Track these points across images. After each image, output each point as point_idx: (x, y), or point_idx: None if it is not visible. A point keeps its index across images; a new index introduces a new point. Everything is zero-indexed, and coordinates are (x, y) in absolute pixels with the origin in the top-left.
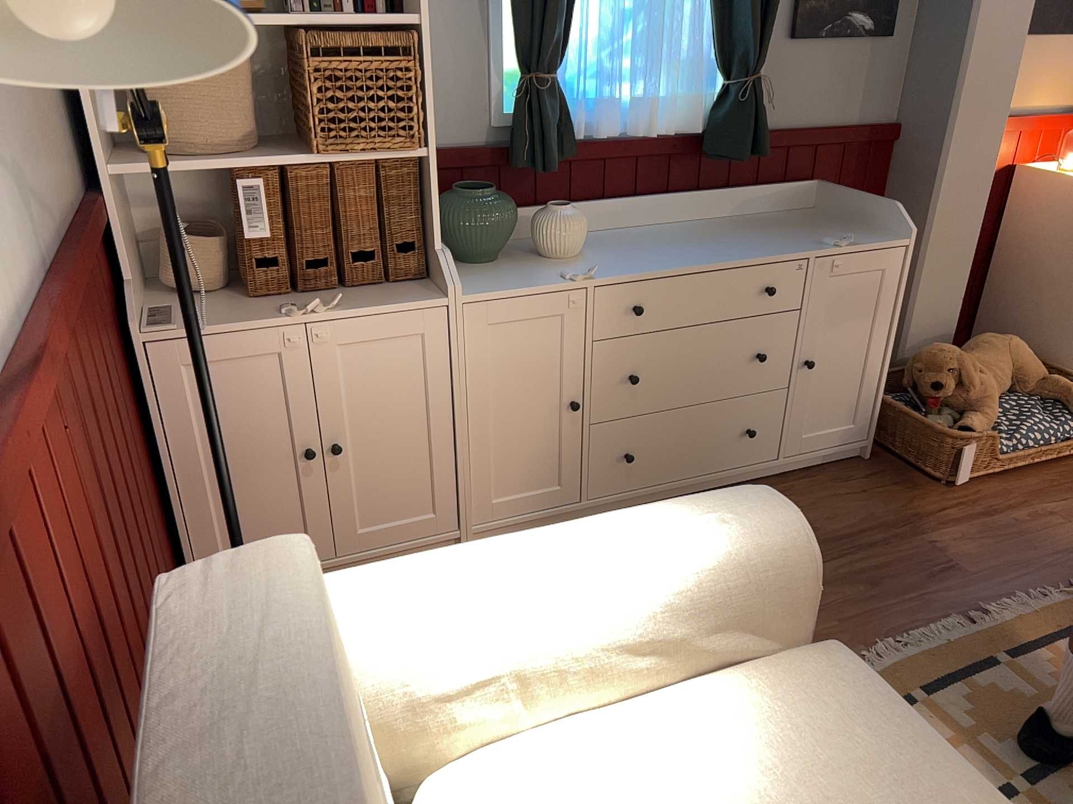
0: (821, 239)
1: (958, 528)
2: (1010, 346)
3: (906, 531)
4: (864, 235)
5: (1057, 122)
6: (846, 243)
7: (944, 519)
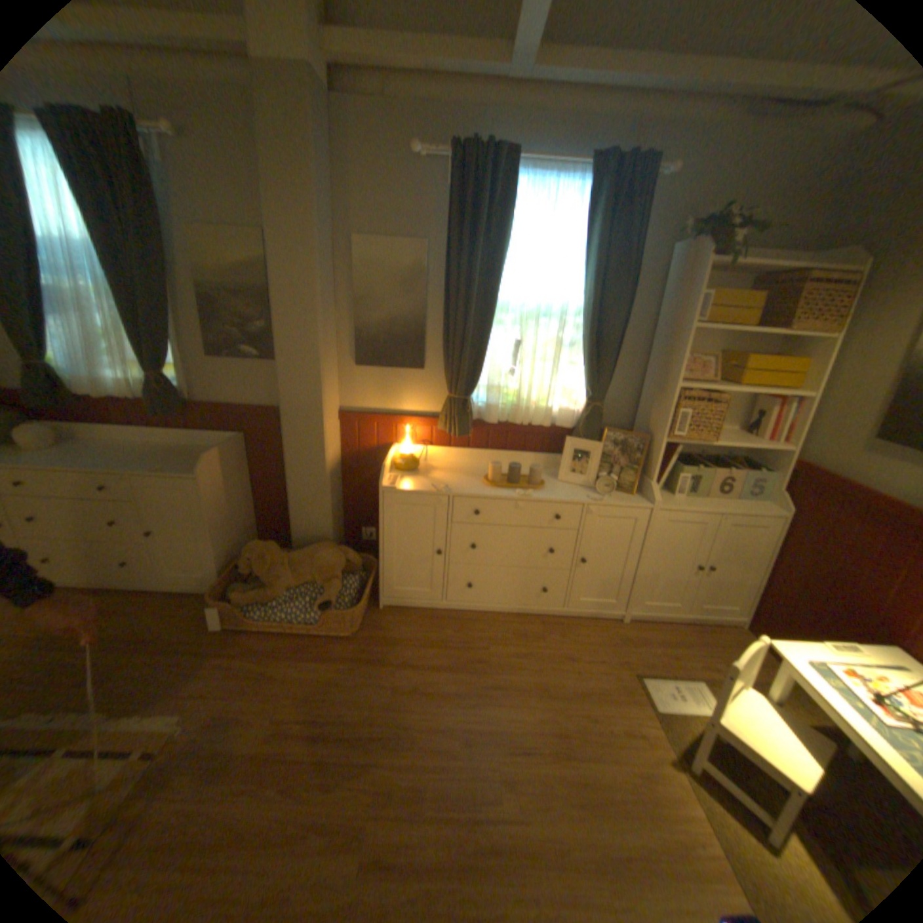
0: (159, 467)
1: (163, 659)
2: (317, 554)
3: (137, 650)
4: (189, 469)
5: (417, 422)
6: (148, 472)
7: (170, 650)
